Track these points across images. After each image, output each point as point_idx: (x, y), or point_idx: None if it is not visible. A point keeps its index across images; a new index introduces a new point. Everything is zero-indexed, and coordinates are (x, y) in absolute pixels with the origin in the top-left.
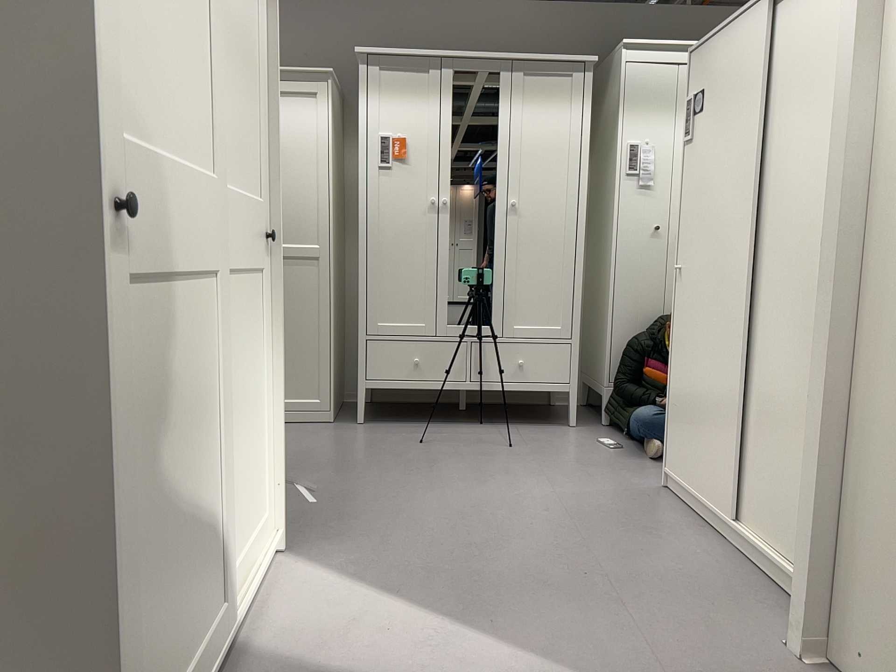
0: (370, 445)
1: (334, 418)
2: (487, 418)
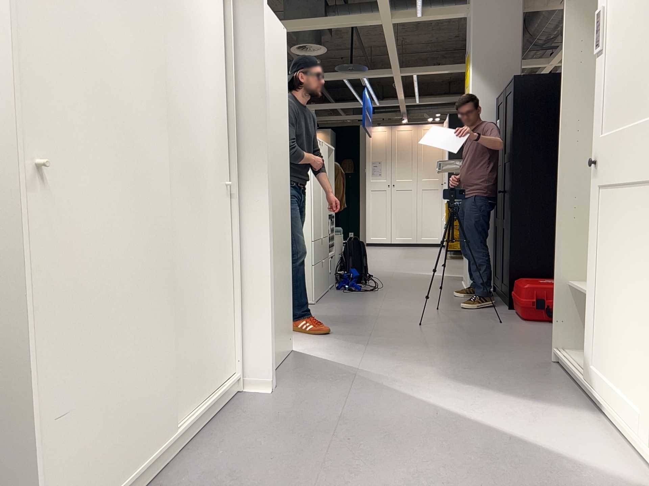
0: None
1: None
2: None
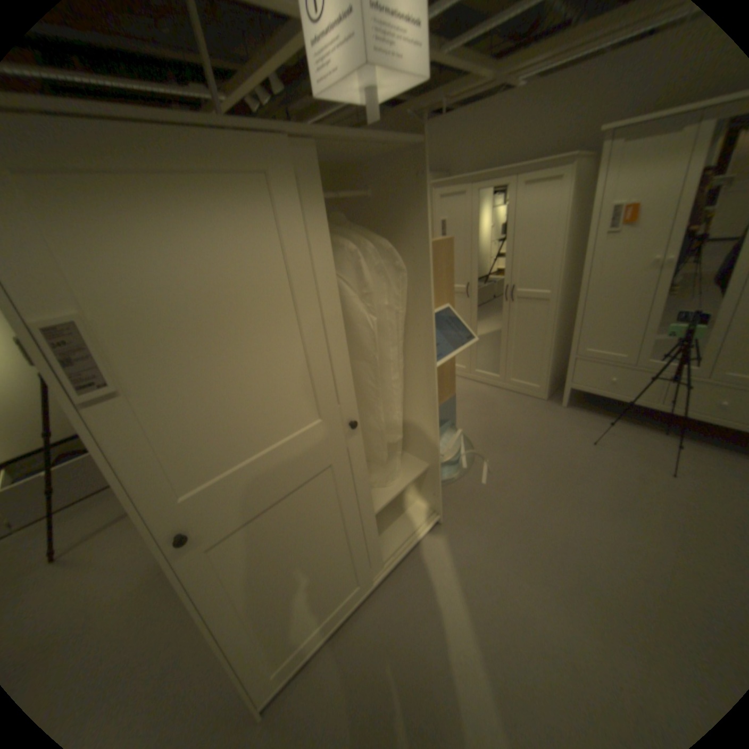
0: (555, 433)
1: (550, 396)
2: (678, 427)
